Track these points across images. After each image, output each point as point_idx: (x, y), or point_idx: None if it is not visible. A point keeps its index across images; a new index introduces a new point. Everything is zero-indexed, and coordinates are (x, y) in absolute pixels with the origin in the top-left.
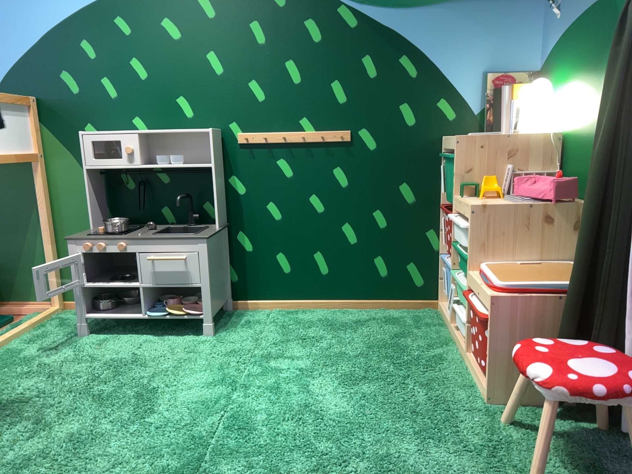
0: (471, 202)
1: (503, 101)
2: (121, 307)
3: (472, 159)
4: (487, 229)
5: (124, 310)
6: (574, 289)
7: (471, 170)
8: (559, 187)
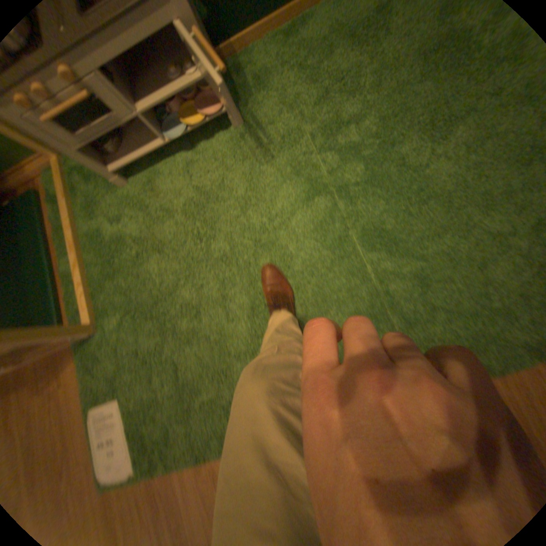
0: None
1: None
2: (127, 135)
3: None
4: None
5: (135, 138)
6: None
7: None
8: None
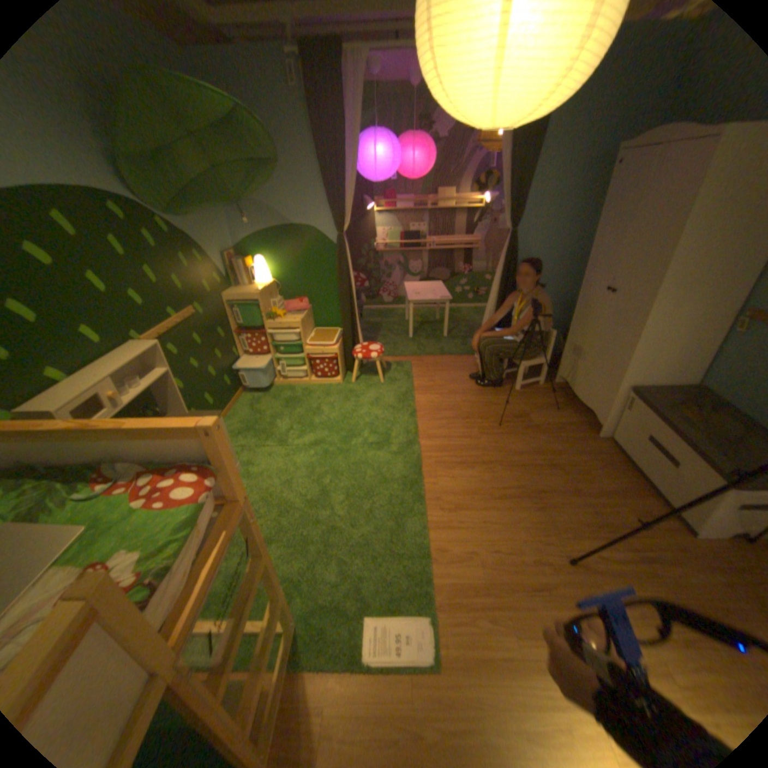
0: (288, 321)
1: (236, 268)
2: None
3: (263, 302)
4: (303, 329)
5: None
6: (346, 334)
7: (265, 308)
8: (308, 304)
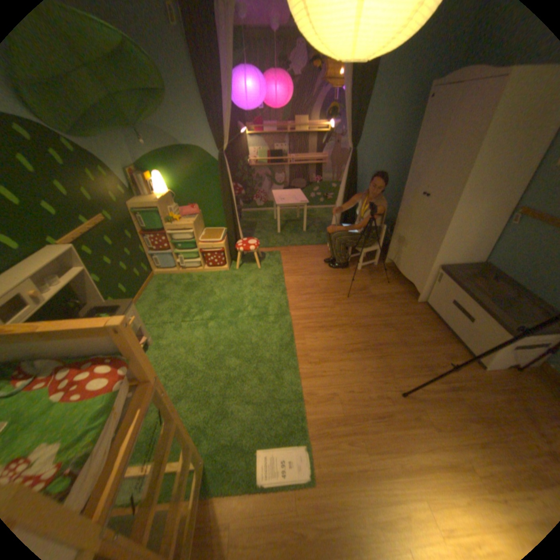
0: (183, 224)
1: (137, 181)
2: None
3: (162, 209)
4: (195, 229)
5: None
6: (229, 232)
7: (163, 213)
8: (198, 209)
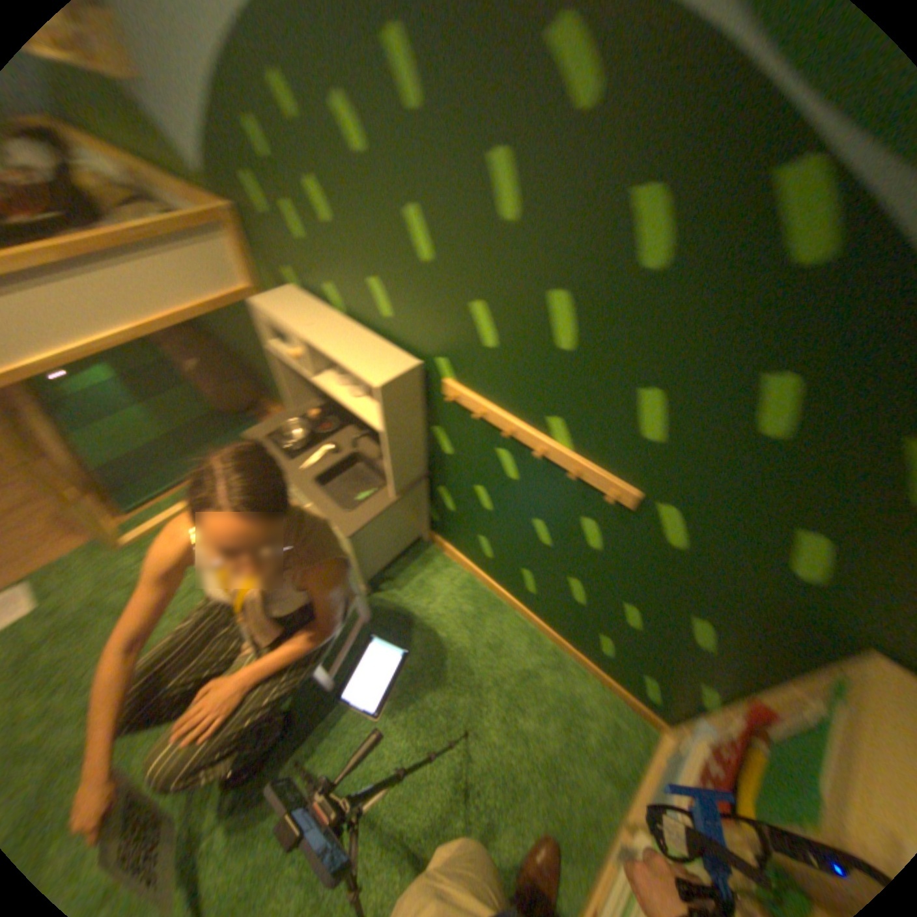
0: None
1: None
2: None
3: None
4: None
5: None
6: None
7: None
8: None
